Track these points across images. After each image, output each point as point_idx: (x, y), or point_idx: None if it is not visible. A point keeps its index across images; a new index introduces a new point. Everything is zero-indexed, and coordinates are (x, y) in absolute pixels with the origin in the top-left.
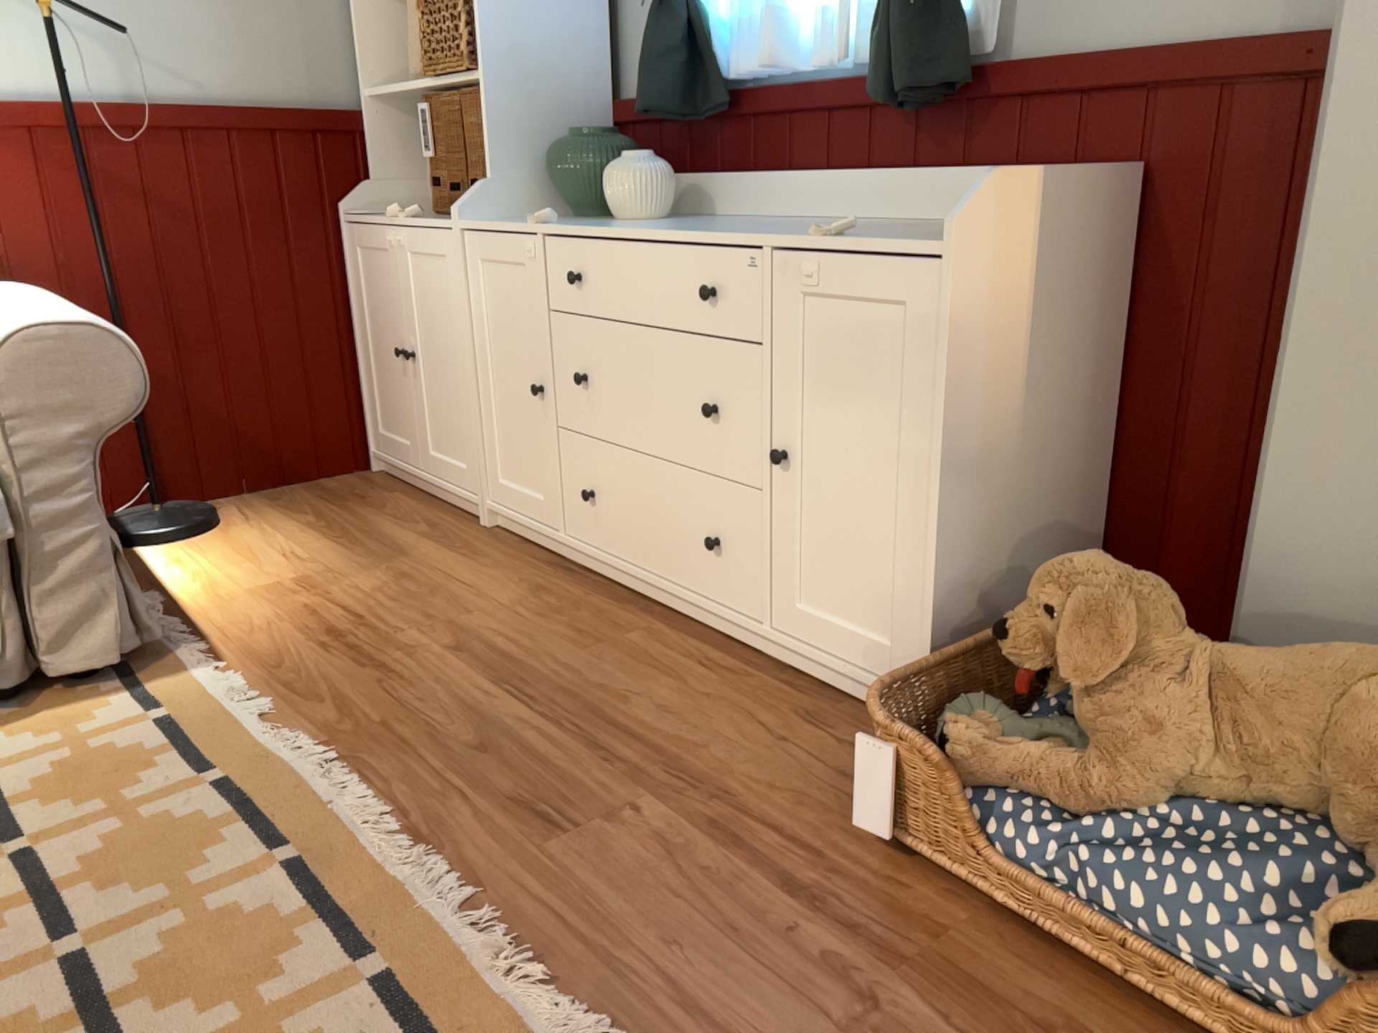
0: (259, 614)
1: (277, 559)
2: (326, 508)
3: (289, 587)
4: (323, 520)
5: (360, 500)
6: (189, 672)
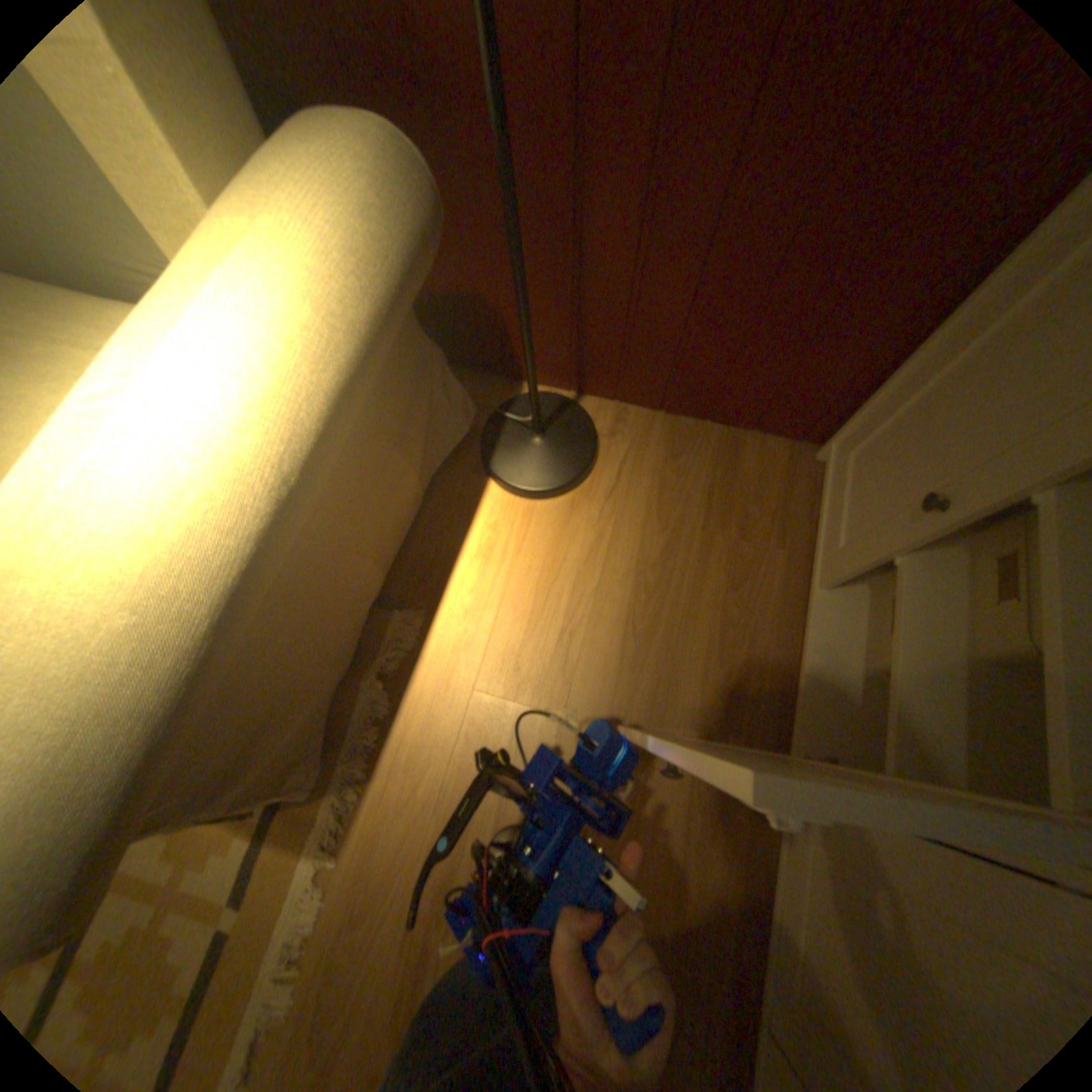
0: (438, 774)
1: (552, 637)
2: (695, 530)
3: (503, 732)
4: (665, 568)
5: (741, 540)
6: (297, 864)
